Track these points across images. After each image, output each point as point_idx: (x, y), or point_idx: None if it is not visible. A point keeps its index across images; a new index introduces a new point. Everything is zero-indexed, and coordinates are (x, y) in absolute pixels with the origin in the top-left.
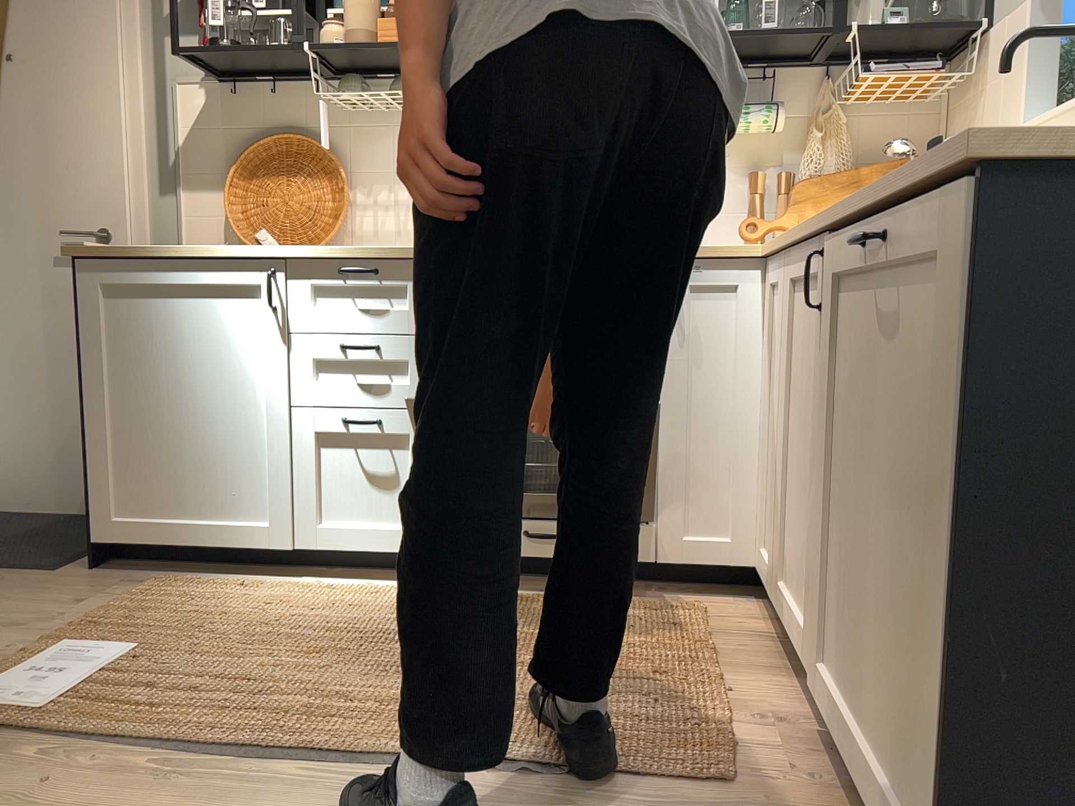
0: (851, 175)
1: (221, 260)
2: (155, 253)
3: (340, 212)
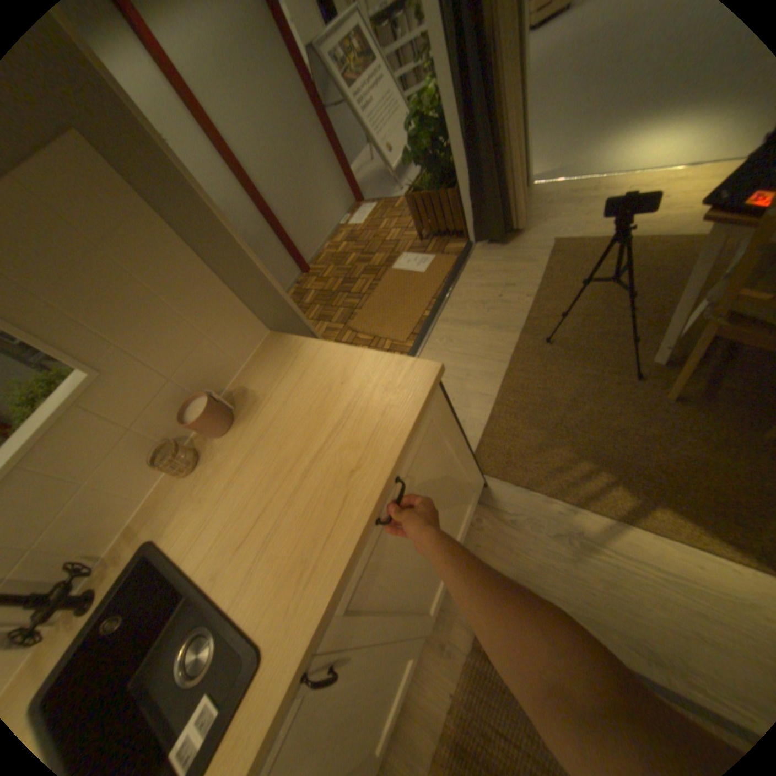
0: None
1: None
2: None
3: None
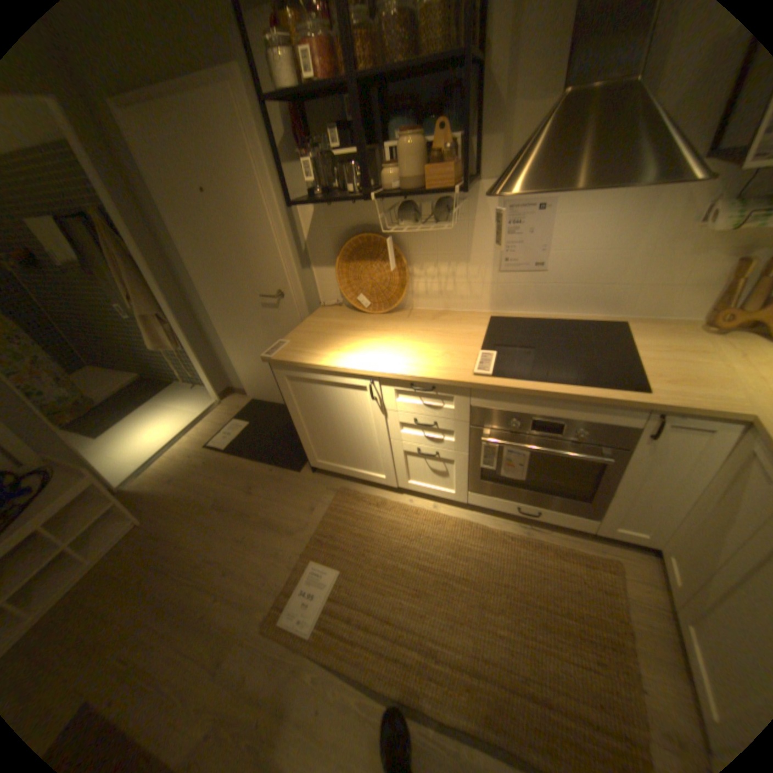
0: None
1: (342, 371)
2: (307, 365)
3: (405, 285)
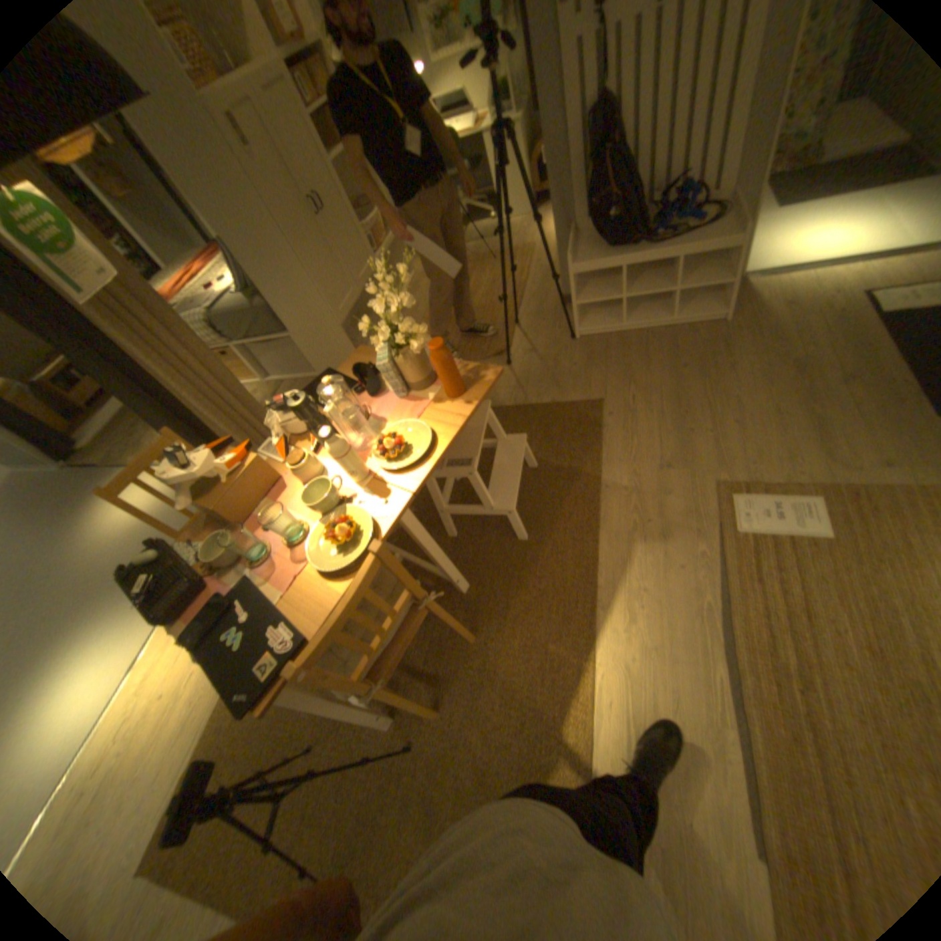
0: None
1: None
2: None
3: None
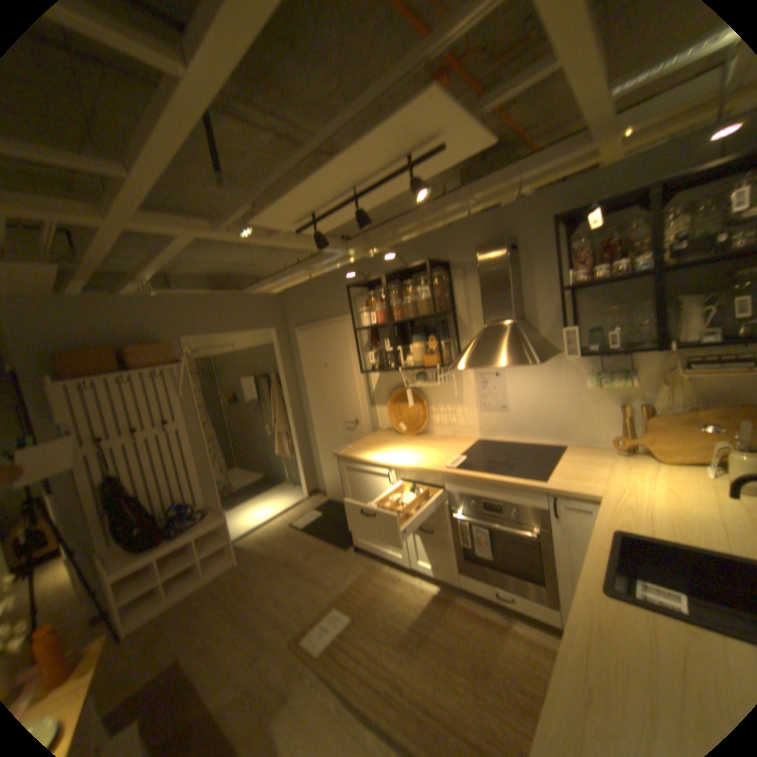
0: (694, 413)
1: (374, 462)
2: (356, 458)
3: (425, 416)
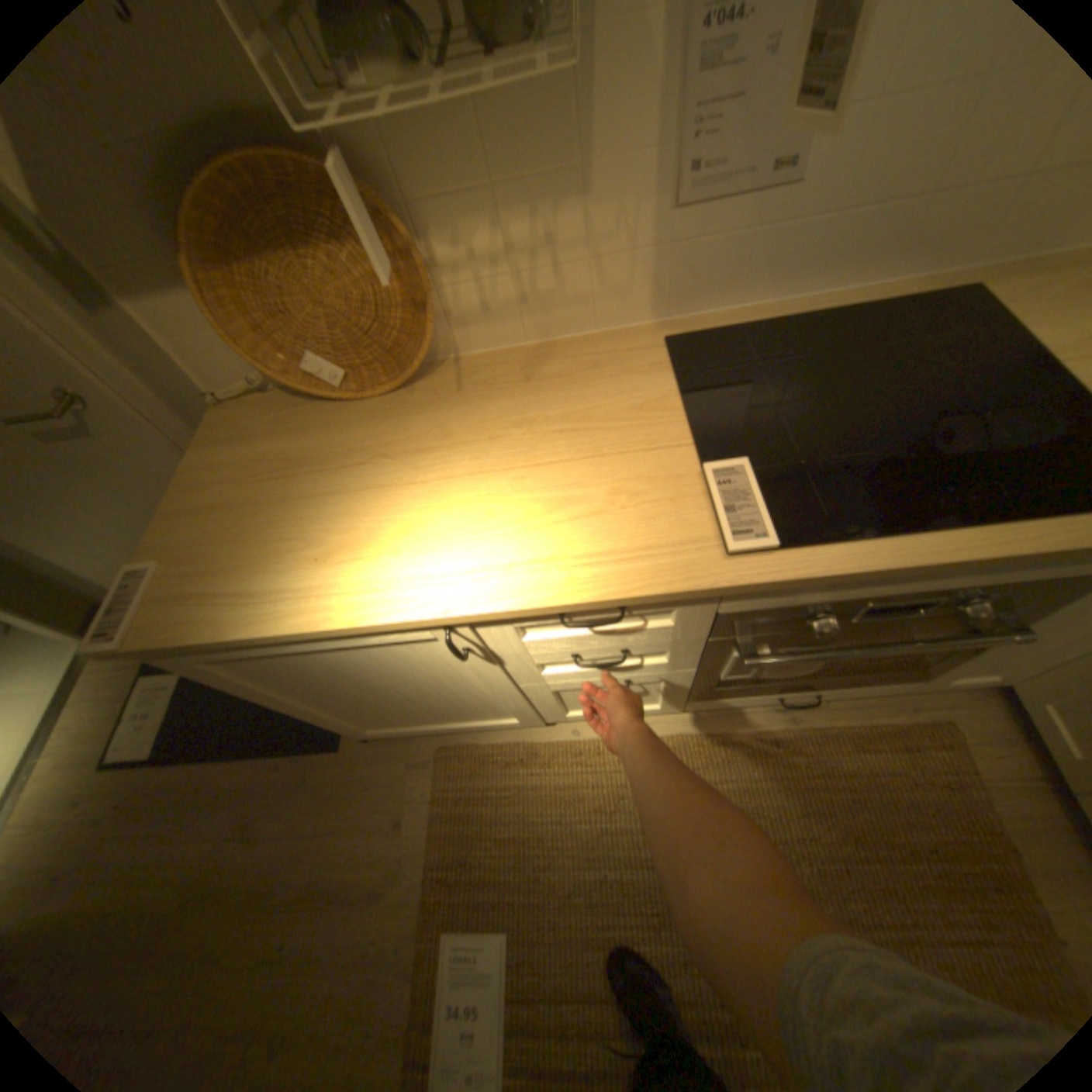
0: None
1: (357, 628)
2: (243, 639)
3: (427, 301)
